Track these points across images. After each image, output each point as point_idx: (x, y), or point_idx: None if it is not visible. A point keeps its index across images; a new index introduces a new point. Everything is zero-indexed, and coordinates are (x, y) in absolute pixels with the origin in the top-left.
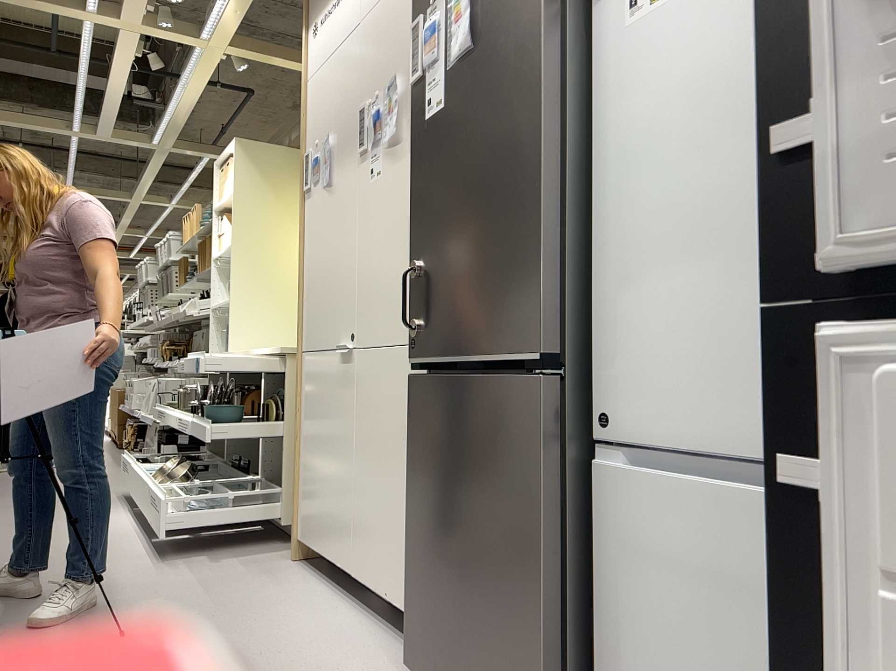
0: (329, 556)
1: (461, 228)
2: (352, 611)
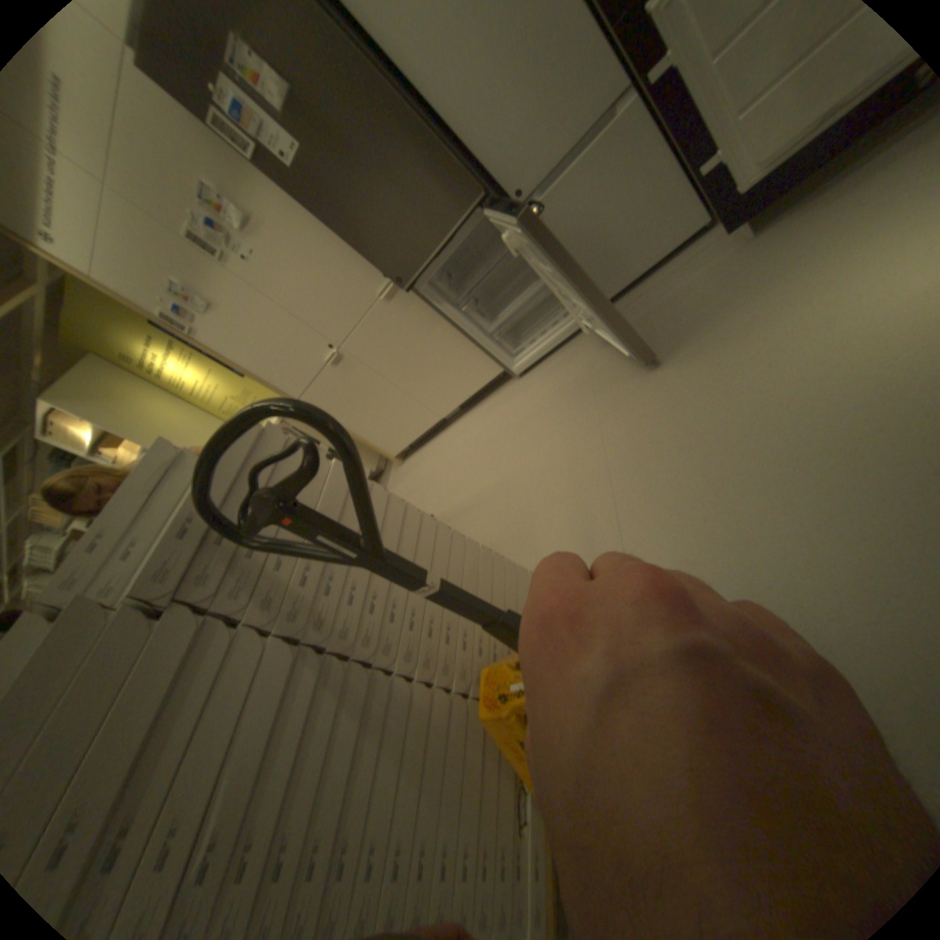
0: (422, 432)
1: (380, 191)
2: (459, 422)
